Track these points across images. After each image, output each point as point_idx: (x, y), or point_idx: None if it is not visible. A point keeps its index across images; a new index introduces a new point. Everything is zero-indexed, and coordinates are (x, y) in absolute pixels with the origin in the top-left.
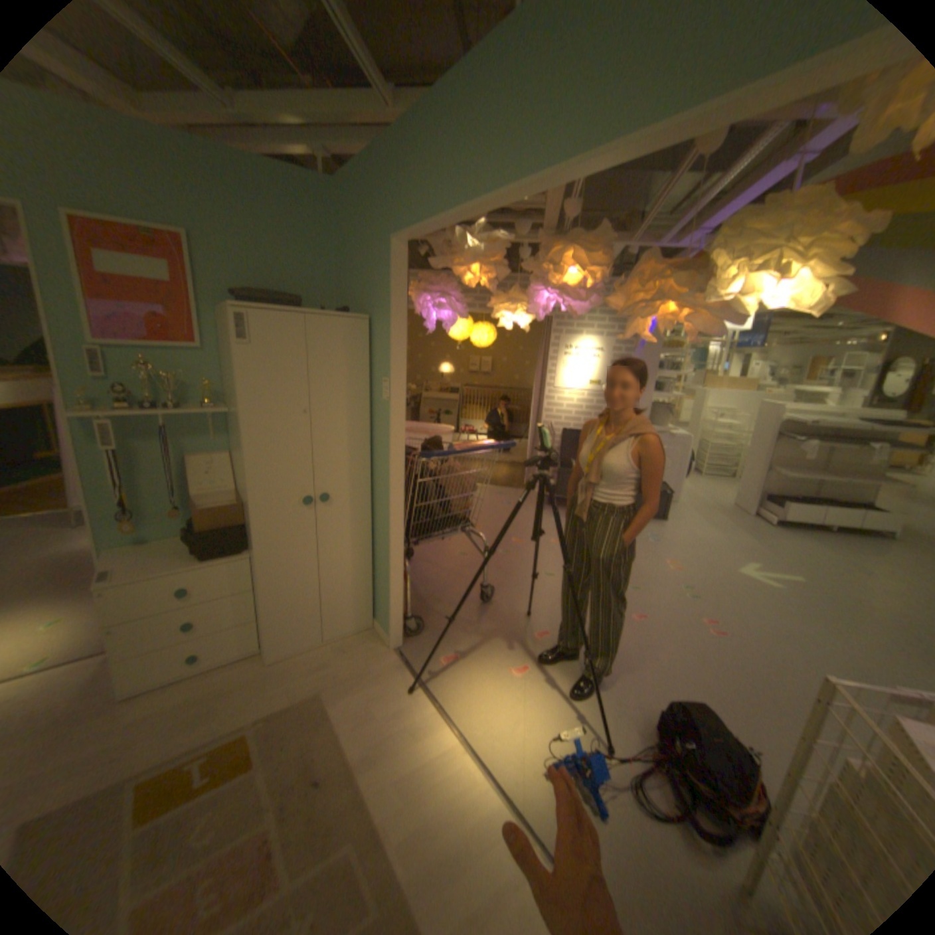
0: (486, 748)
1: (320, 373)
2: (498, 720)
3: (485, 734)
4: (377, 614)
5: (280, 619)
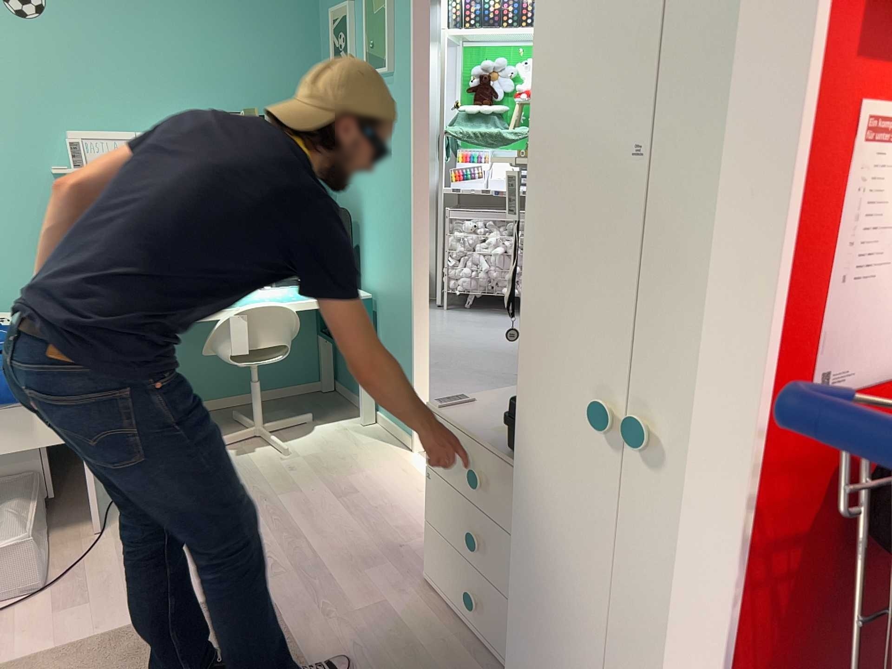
0: None
1: (698, 1)
2: None
3: None
4: None
5: (534, 664)
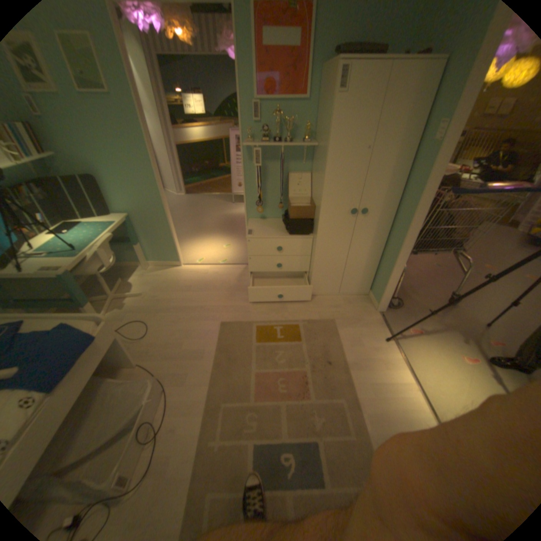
0: (435, 396)
1: (390, 115)
2: (447, 384)
3: (435, 387)
4: (374, 289)
5: (321, 275)
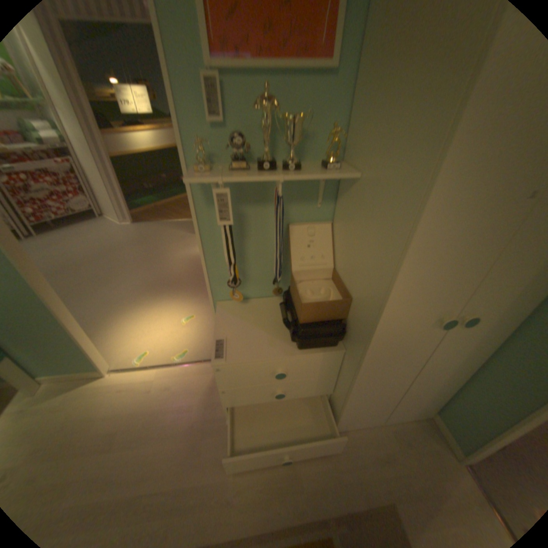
0: None
1: None
2: None
3: None
4: (447, 415)
5: (361, 410)
